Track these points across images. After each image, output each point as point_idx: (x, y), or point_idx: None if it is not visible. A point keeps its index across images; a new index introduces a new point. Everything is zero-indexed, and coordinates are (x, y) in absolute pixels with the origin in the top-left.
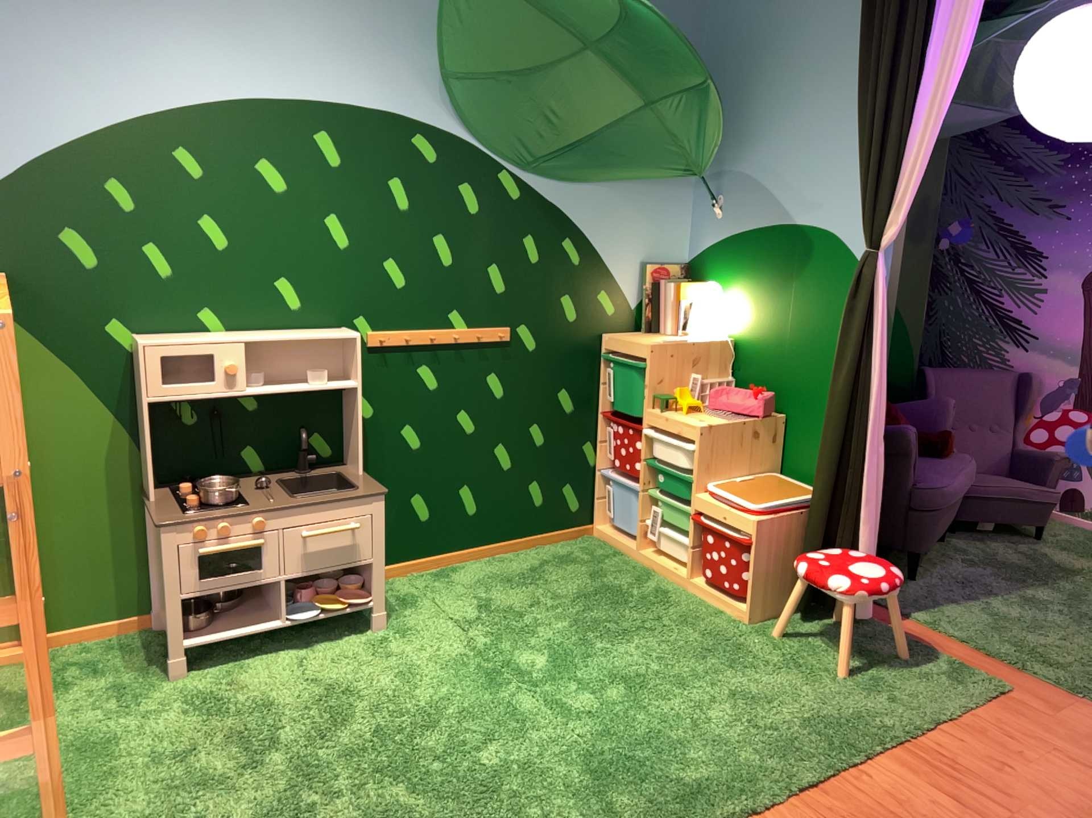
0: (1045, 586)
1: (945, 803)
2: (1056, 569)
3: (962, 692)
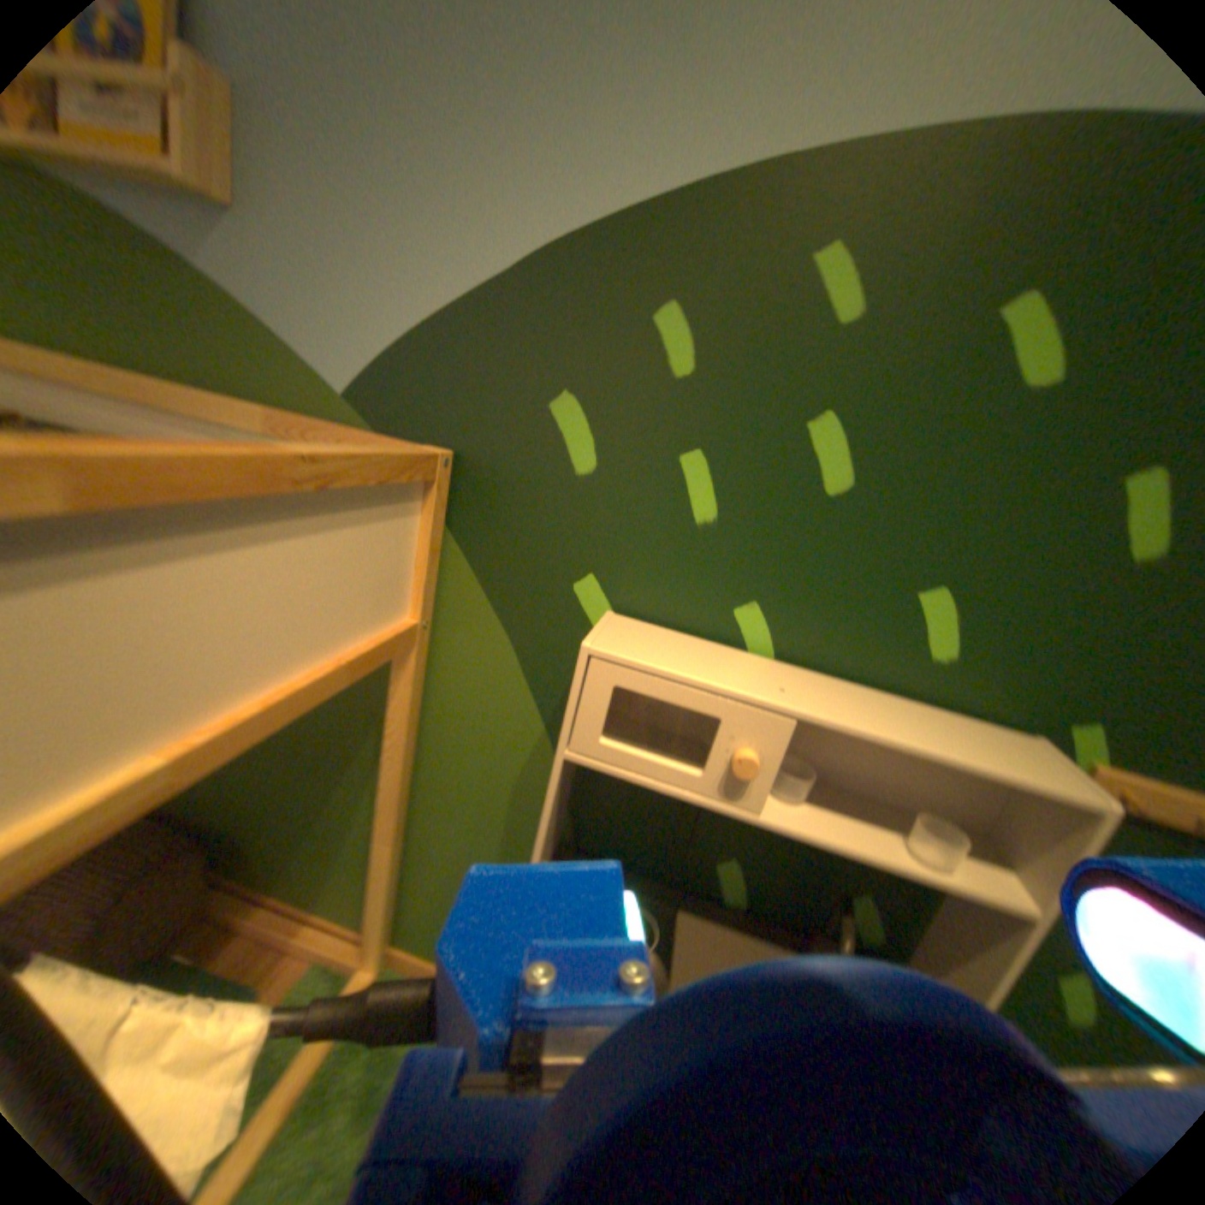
0: None
1: None
2: None
3: None
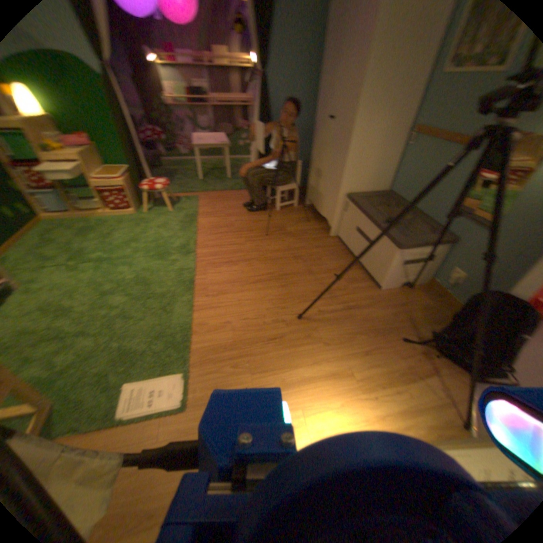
0: (176, 175)
1: (216, 219)
2: (173, 171)
3: (193, 201)
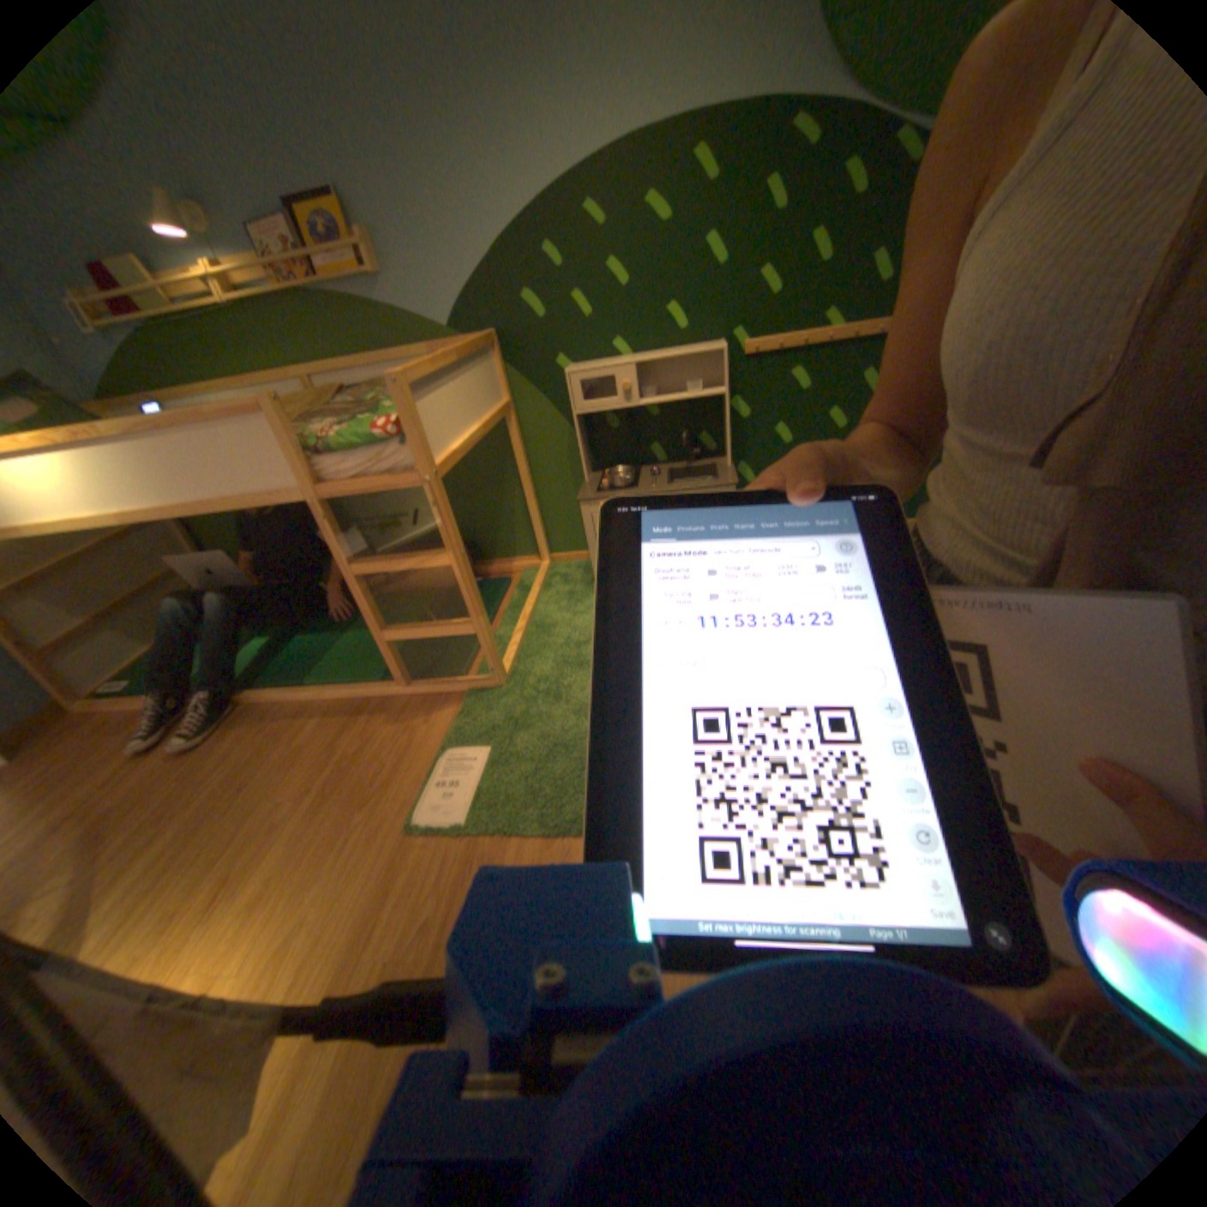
0: None
1: None
2: None
3: None
